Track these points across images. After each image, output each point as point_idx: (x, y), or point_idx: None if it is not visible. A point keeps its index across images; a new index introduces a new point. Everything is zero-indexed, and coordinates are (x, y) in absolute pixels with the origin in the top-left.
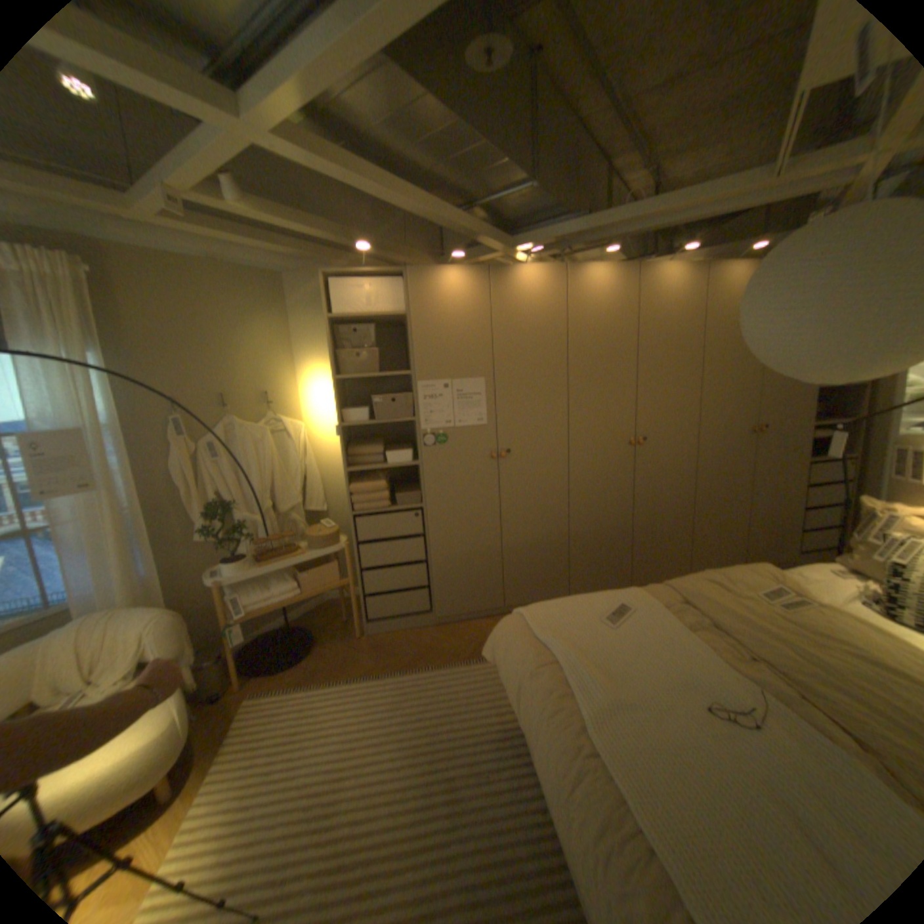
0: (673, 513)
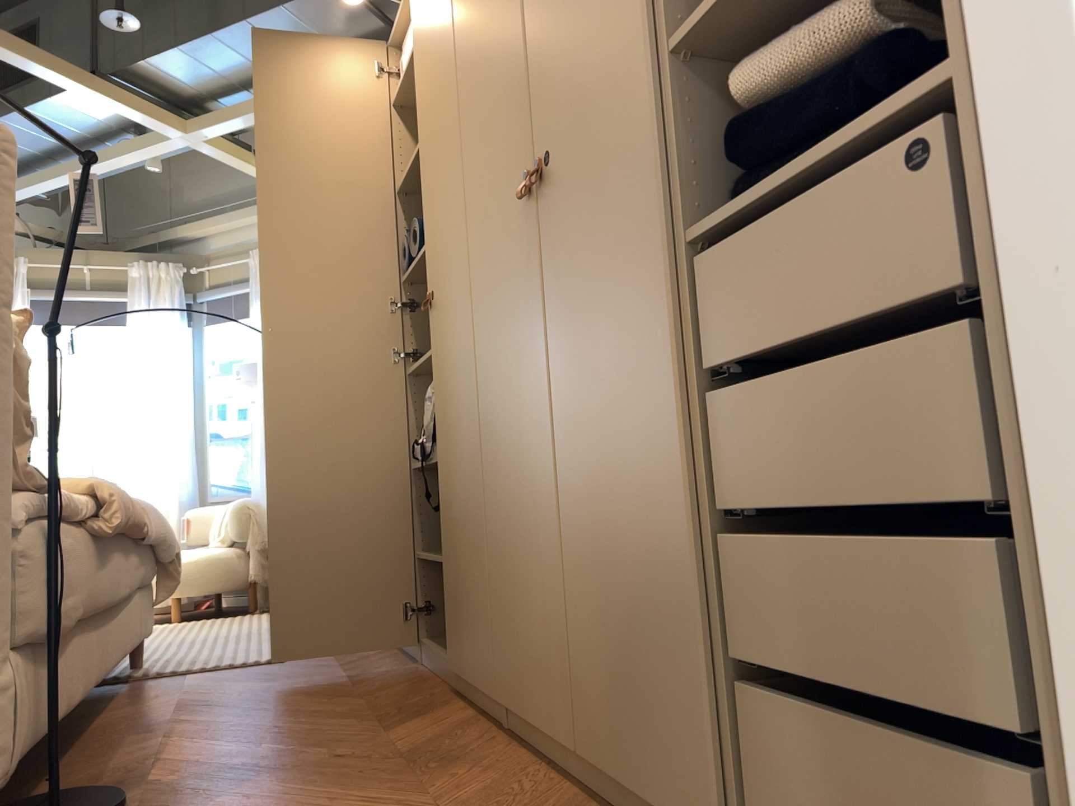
0: (466, 471)
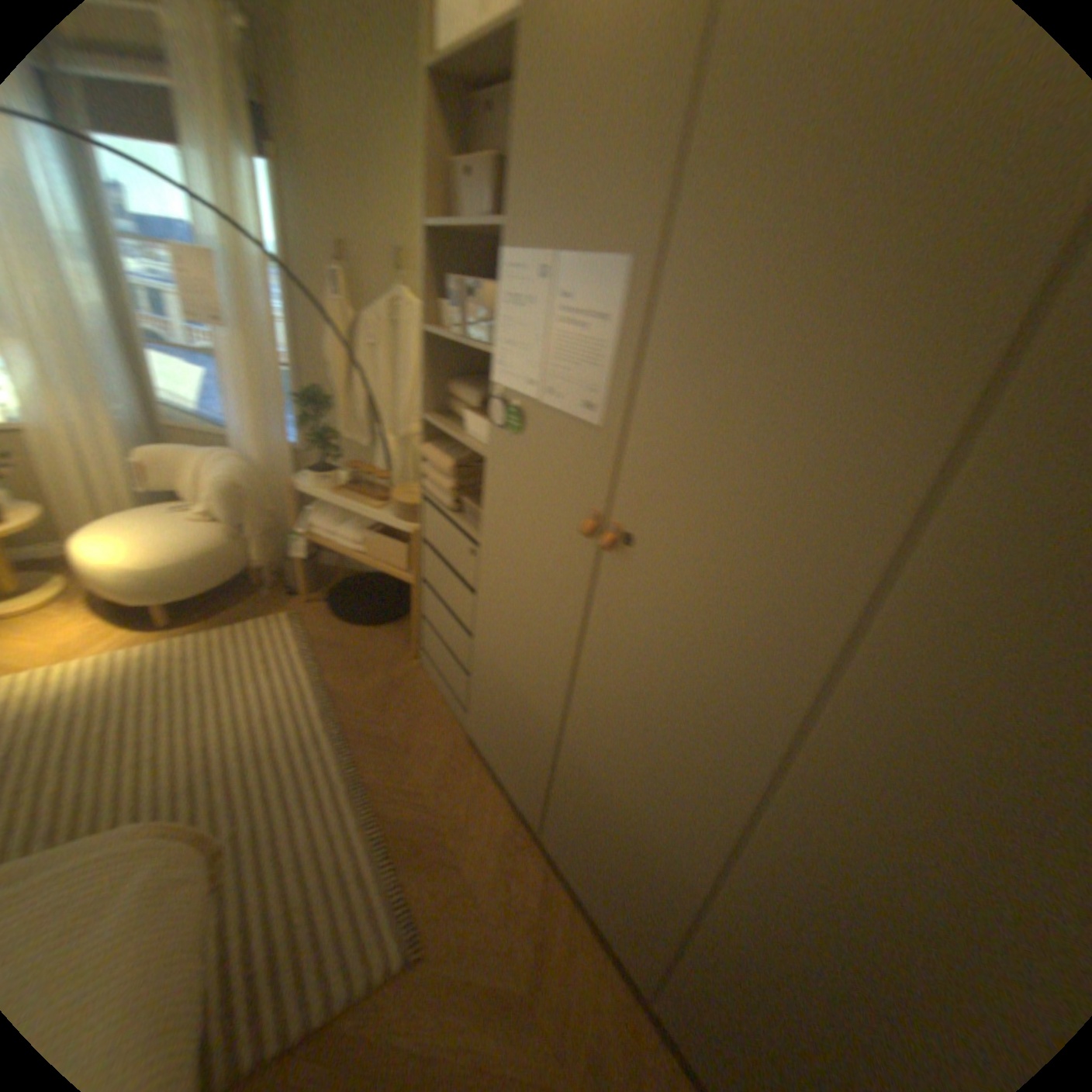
0: None
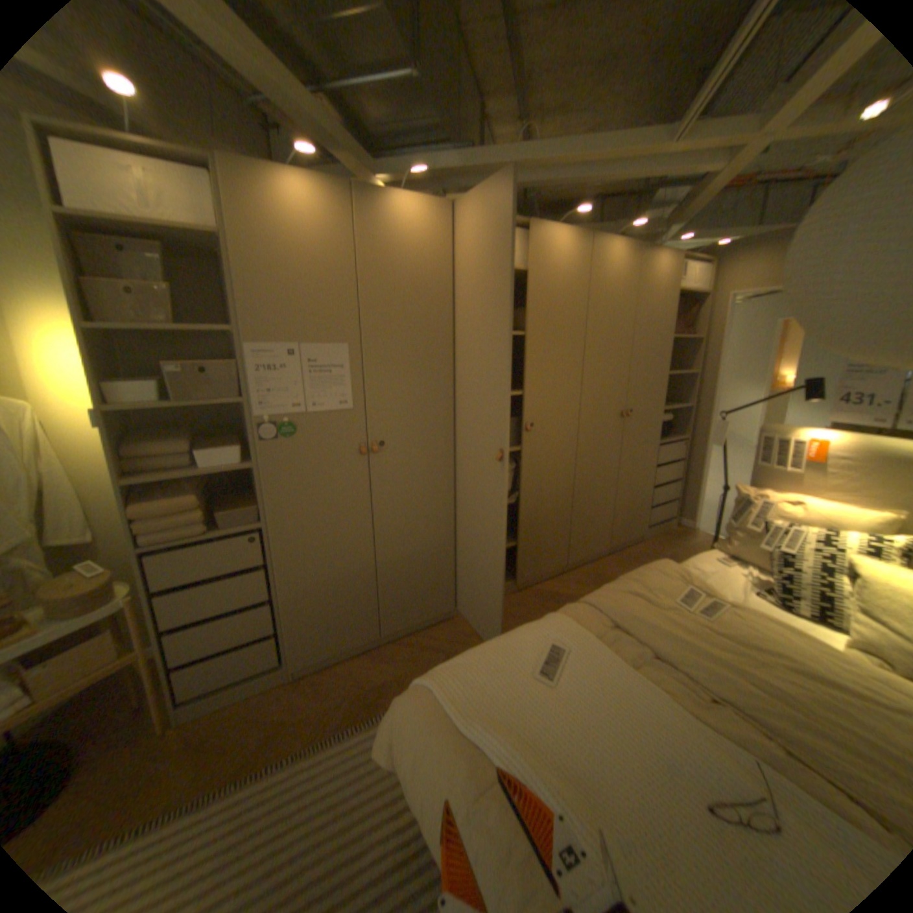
0: (554, 503)
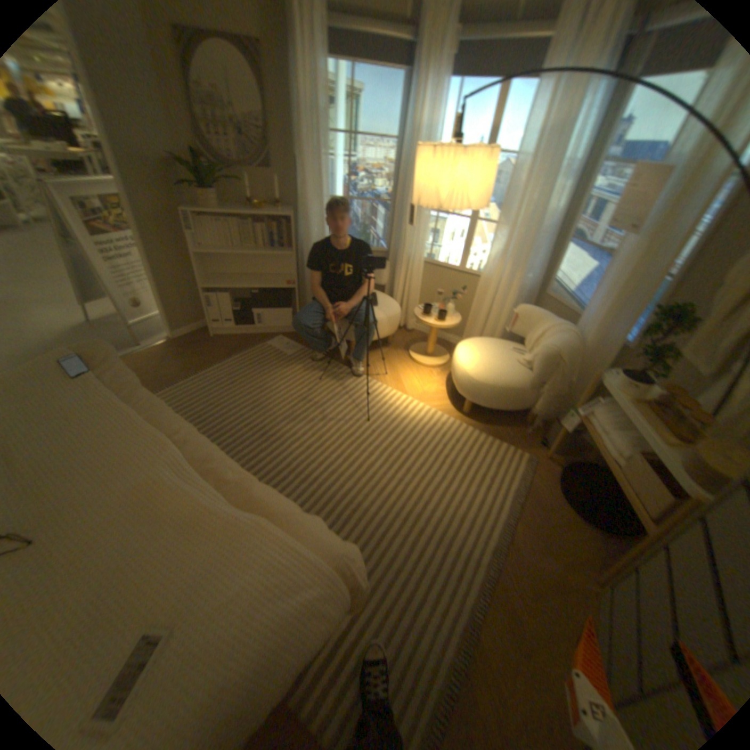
0: None
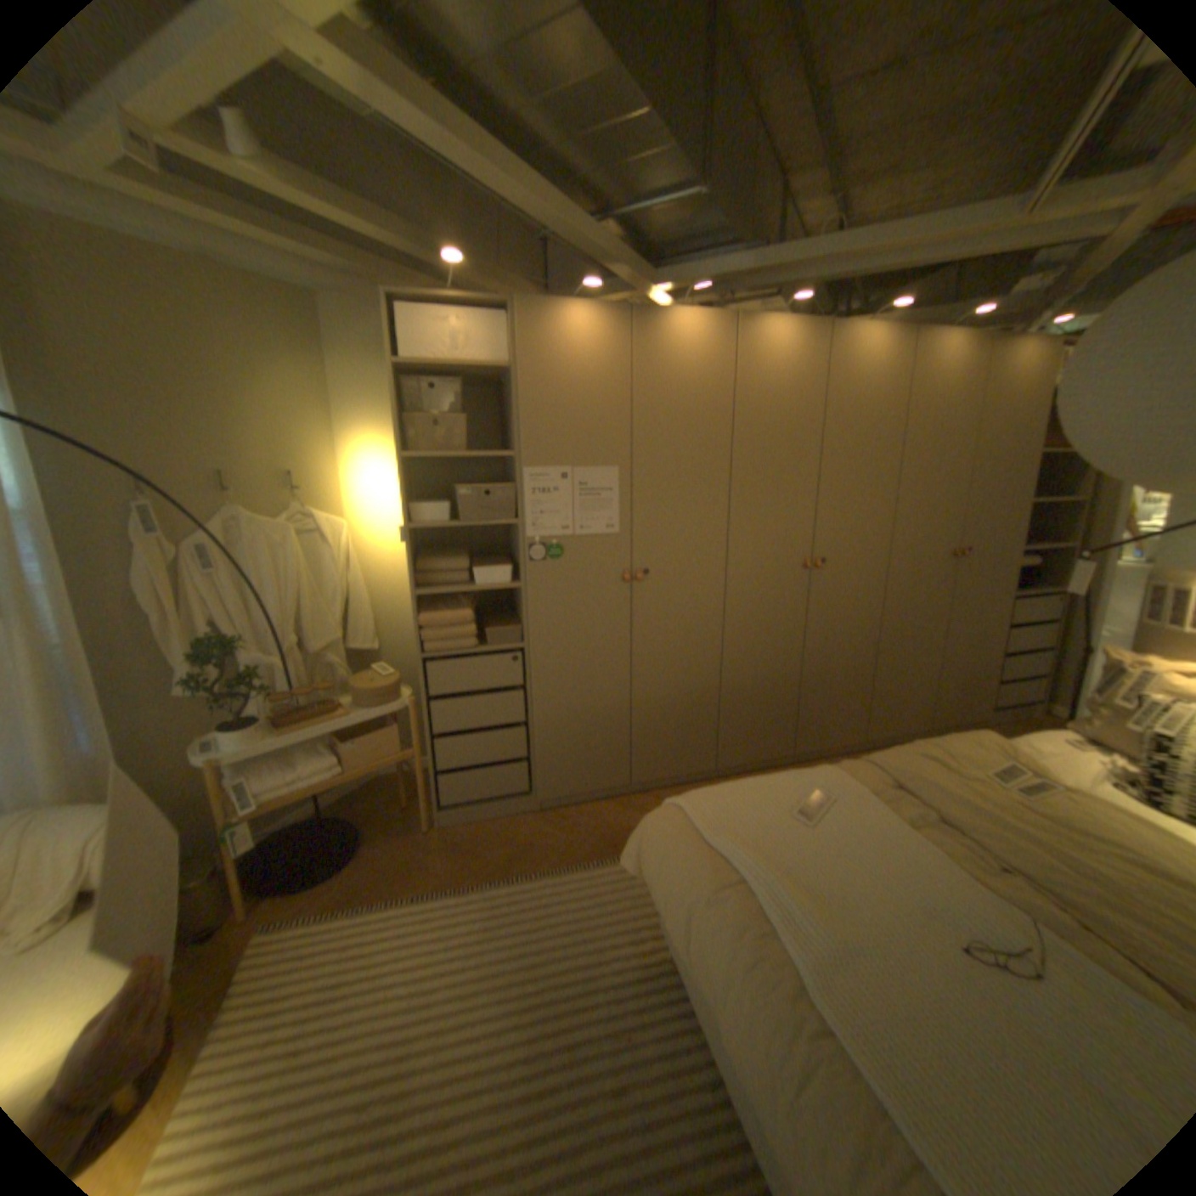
0: (850, 660)
